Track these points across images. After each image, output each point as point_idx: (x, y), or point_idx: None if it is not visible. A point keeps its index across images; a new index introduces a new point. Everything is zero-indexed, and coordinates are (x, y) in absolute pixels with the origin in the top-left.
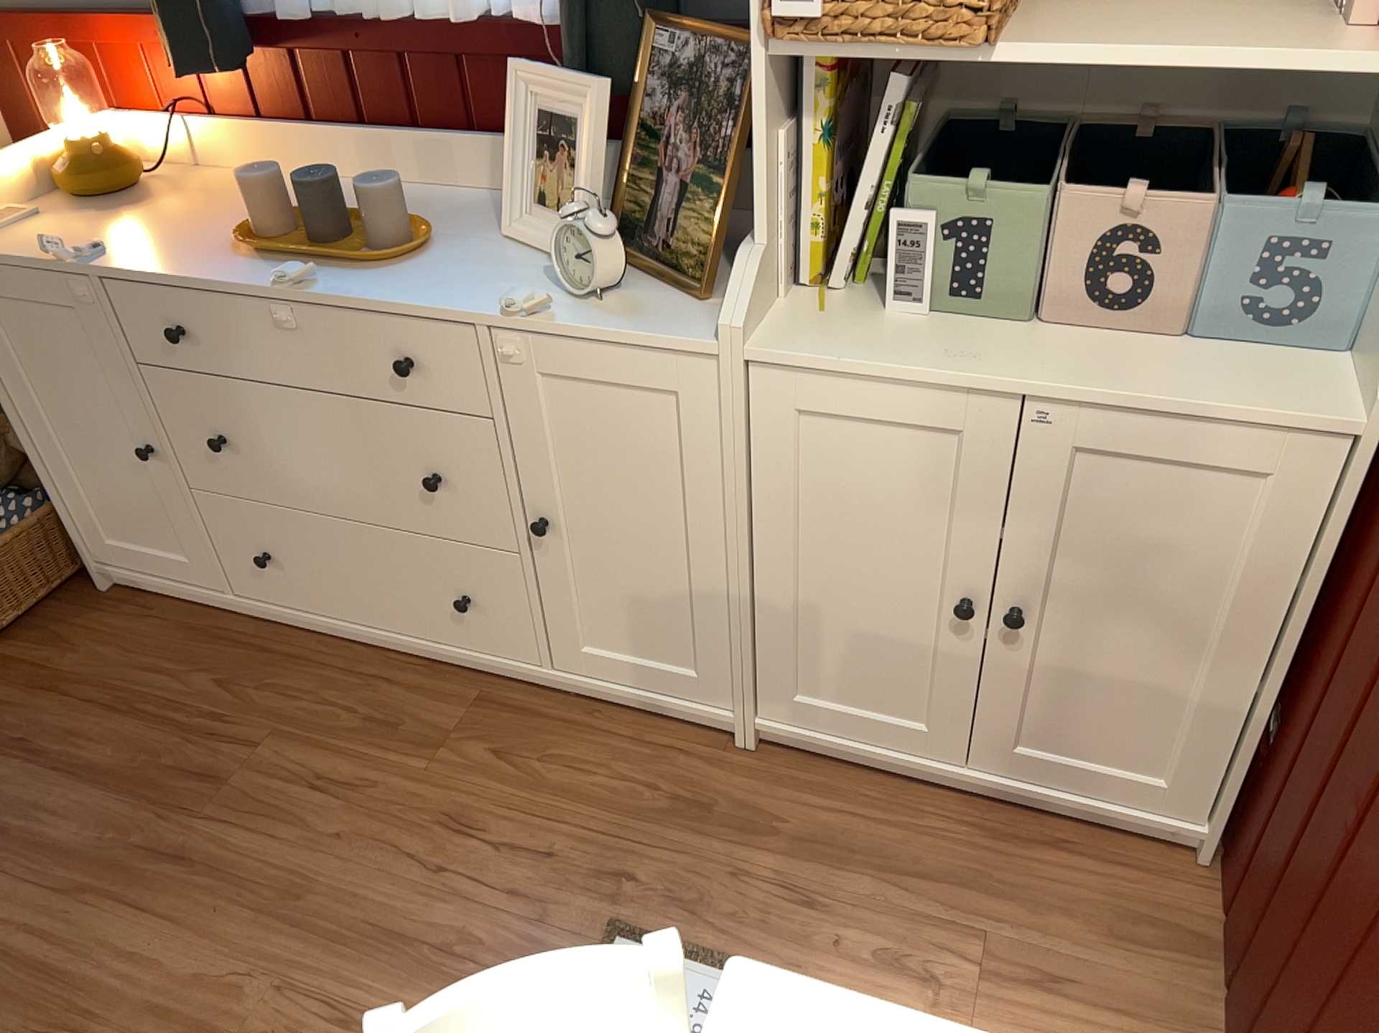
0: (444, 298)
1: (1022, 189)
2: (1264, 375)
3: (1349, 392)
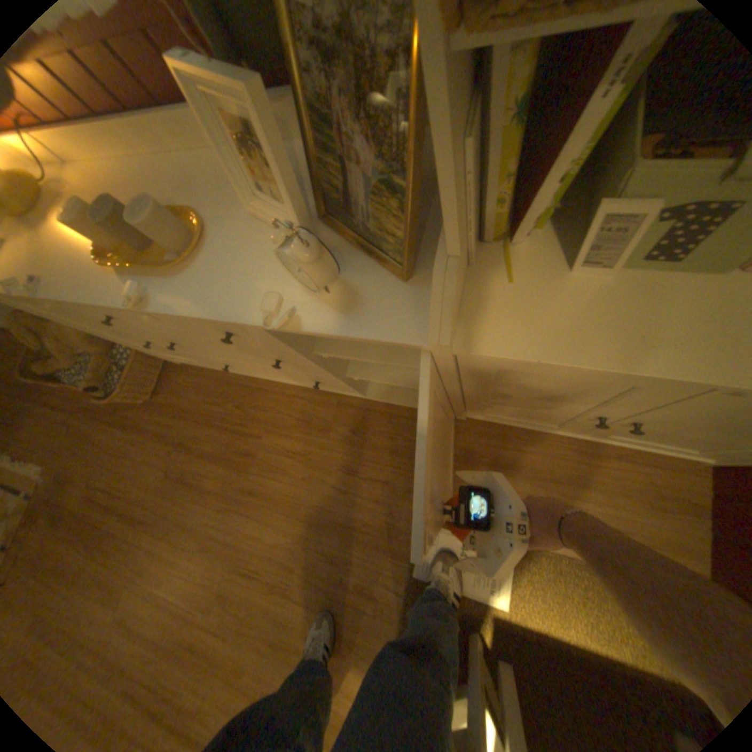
0: (220, 303)
1: None
2: None
3: None
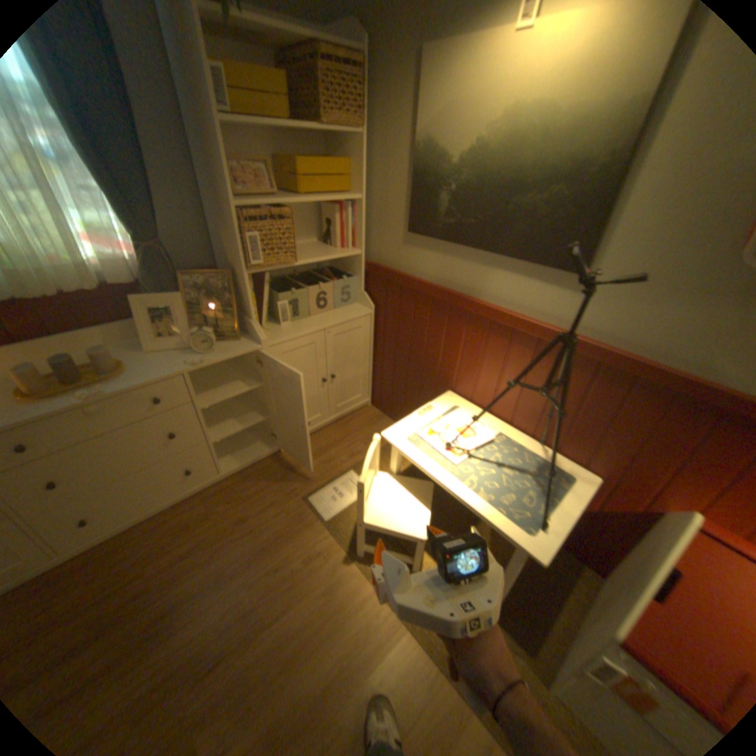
0: (158, 373)
1: (299, 289)
2: (351, 310)
3: (365, 307)
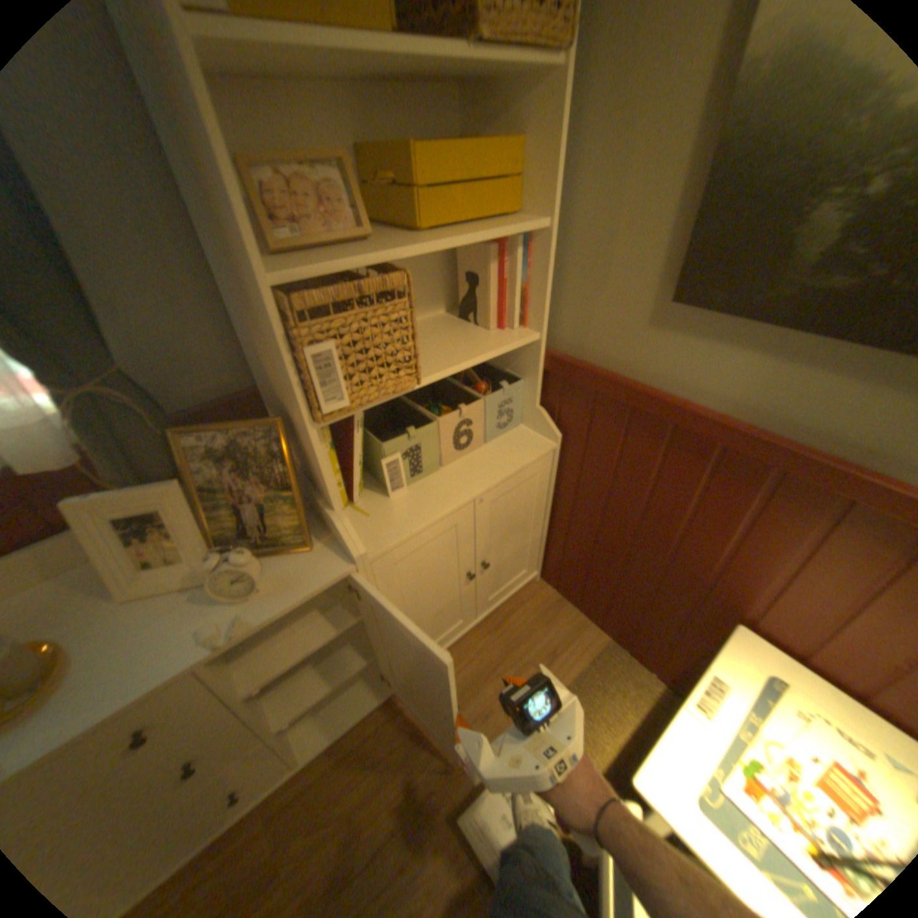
0: (137, 680)
1: (424, 423)
2: (518, 443)
3: (543, 435)
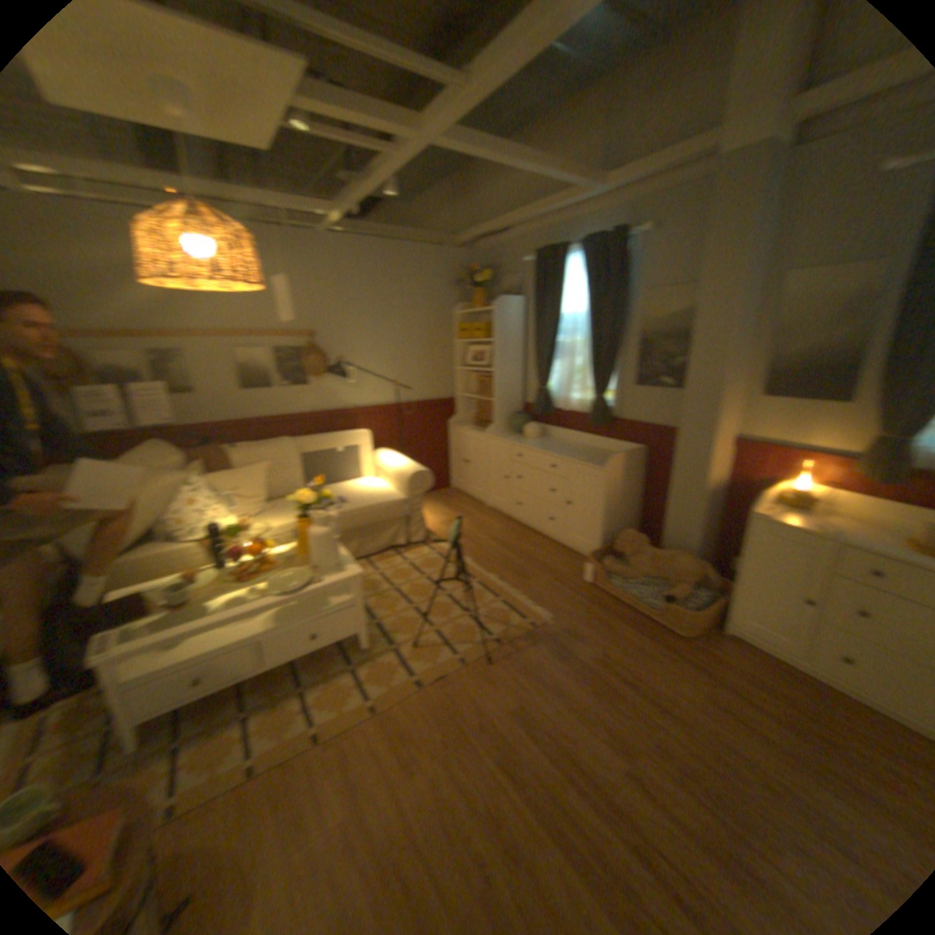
0: None
1: None
2: None
3: None
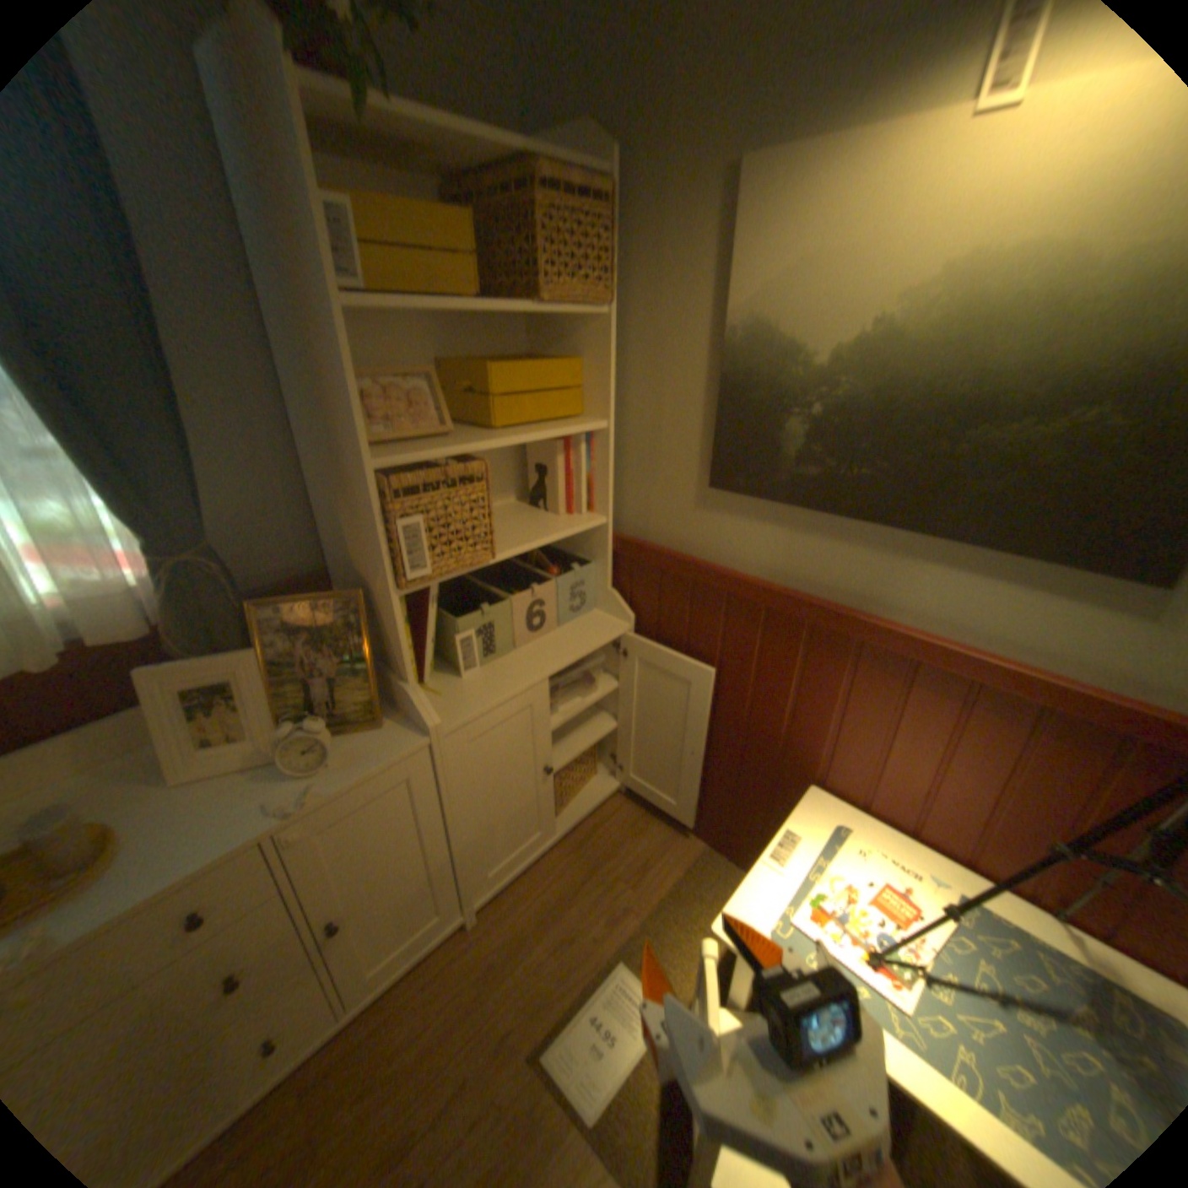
0: (203, 850)
1: (497, 602)
2: (591, 626)
3: (617, 618)
